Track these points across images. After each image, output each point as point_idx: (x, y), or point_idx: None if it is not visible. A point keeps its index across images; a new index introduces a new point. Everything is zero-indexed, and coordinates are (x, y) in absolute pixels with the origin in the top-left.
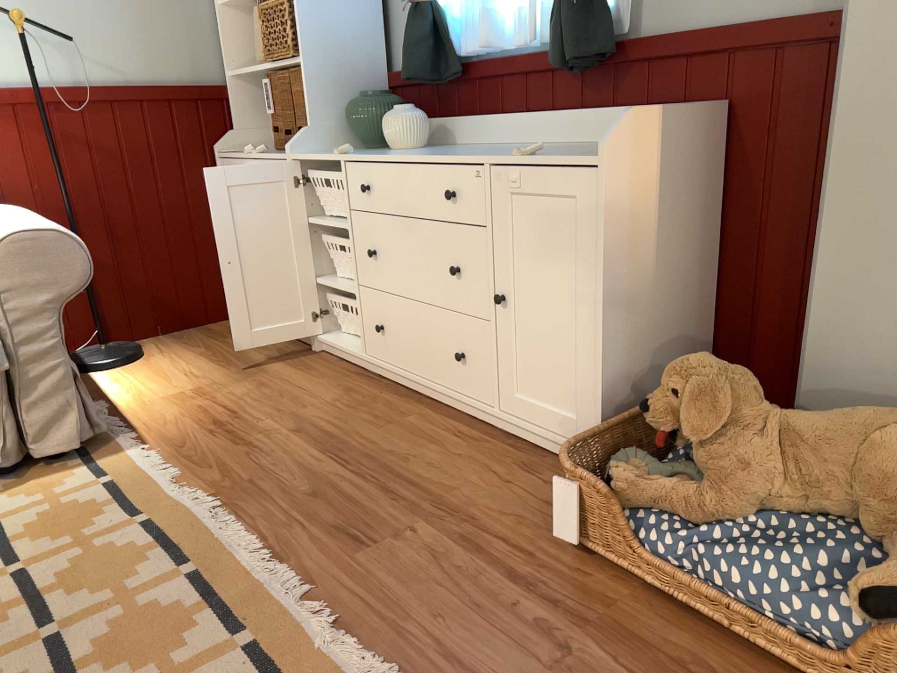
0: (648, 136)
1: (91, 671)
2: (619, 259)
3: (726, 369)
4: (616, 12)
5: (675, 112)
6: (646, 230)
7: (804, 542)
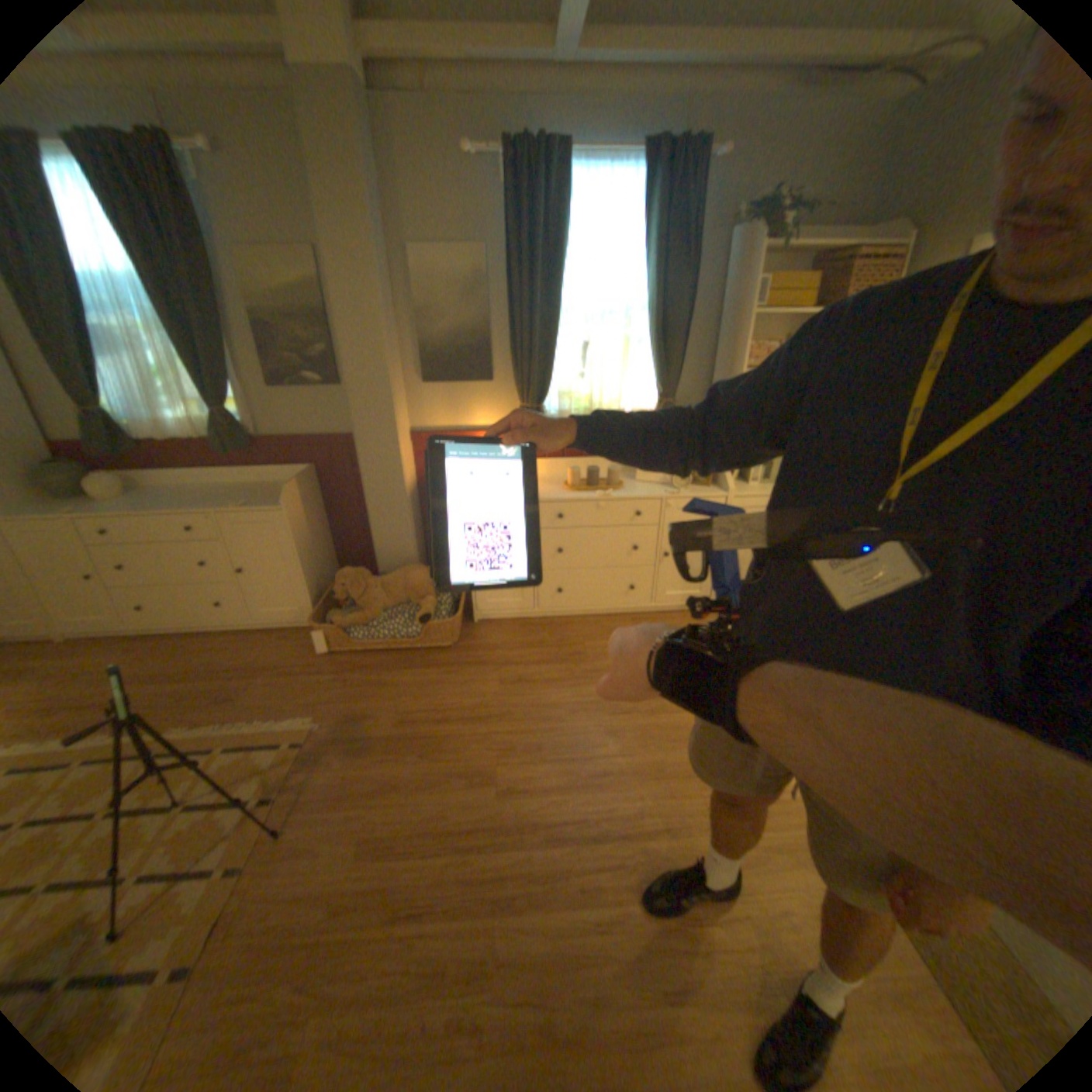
0: (295, 491)
1: (154, 803)
2: (299, 542)
3: (357, 571)
4: (243, 423)
5: (300, 477)
6: (304, 526)
7: (399, 614)
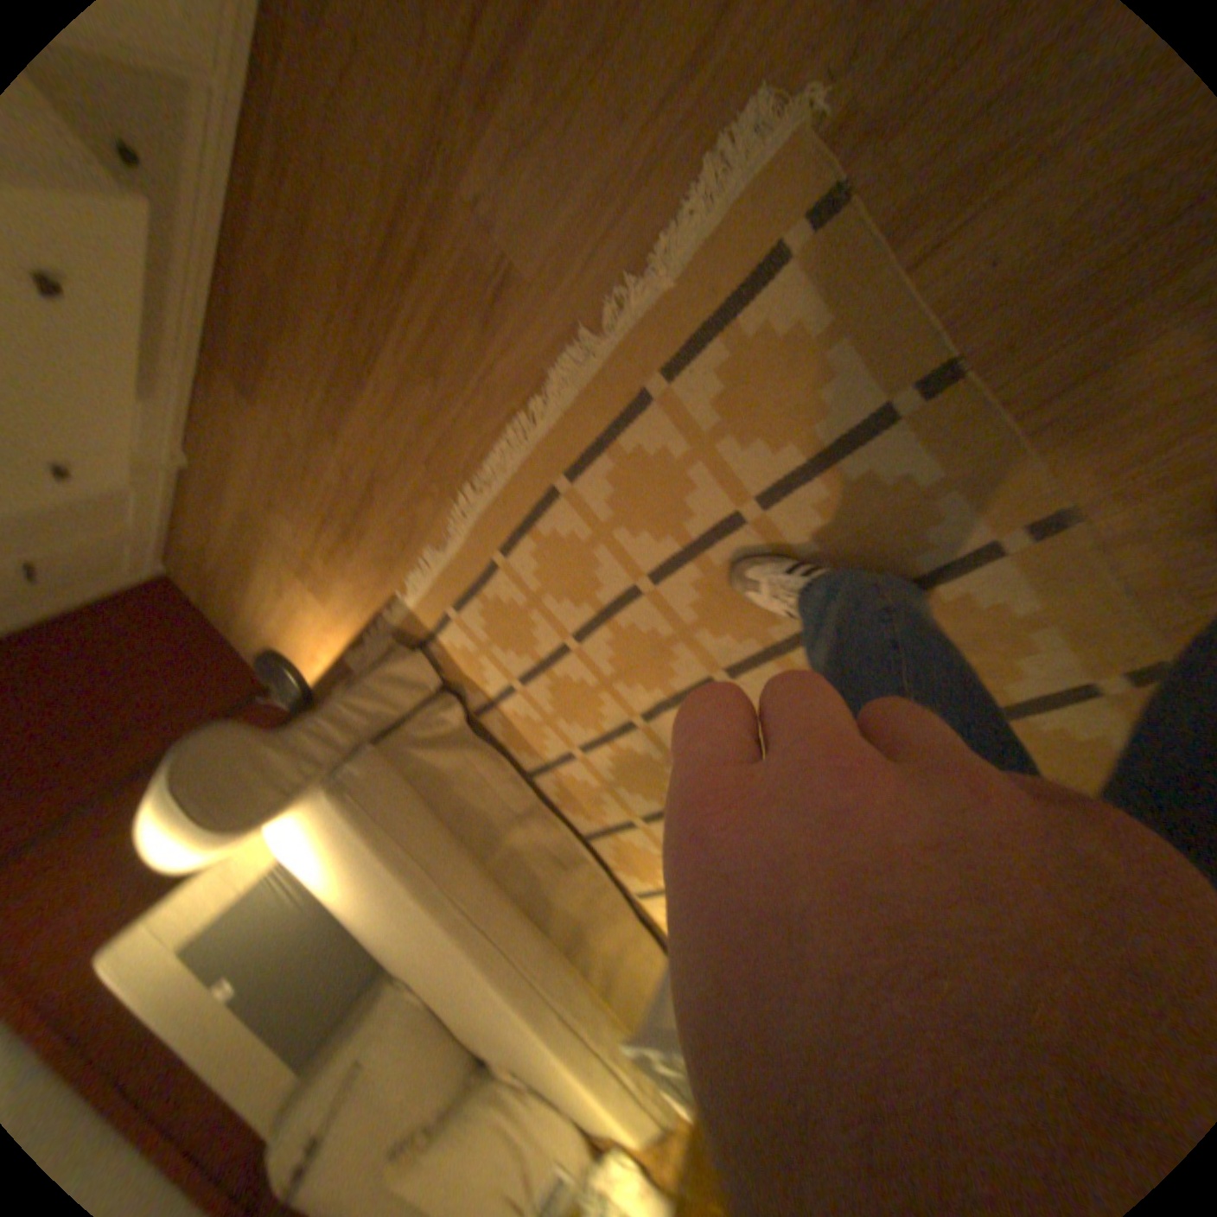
0: None
1: (687, 524)
2: None
3: None
4: None
5: None
6: None
7: None
